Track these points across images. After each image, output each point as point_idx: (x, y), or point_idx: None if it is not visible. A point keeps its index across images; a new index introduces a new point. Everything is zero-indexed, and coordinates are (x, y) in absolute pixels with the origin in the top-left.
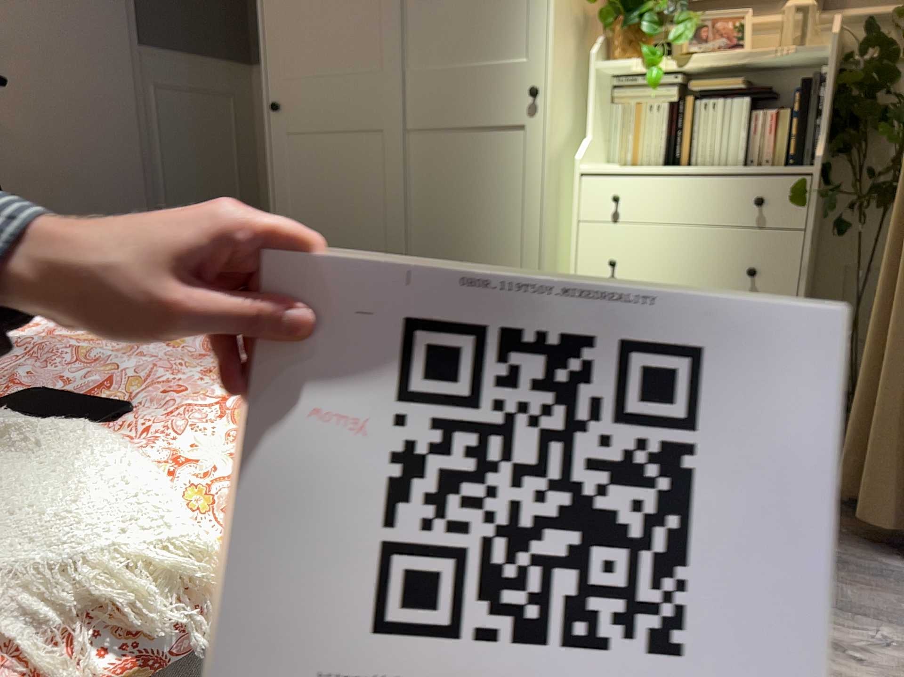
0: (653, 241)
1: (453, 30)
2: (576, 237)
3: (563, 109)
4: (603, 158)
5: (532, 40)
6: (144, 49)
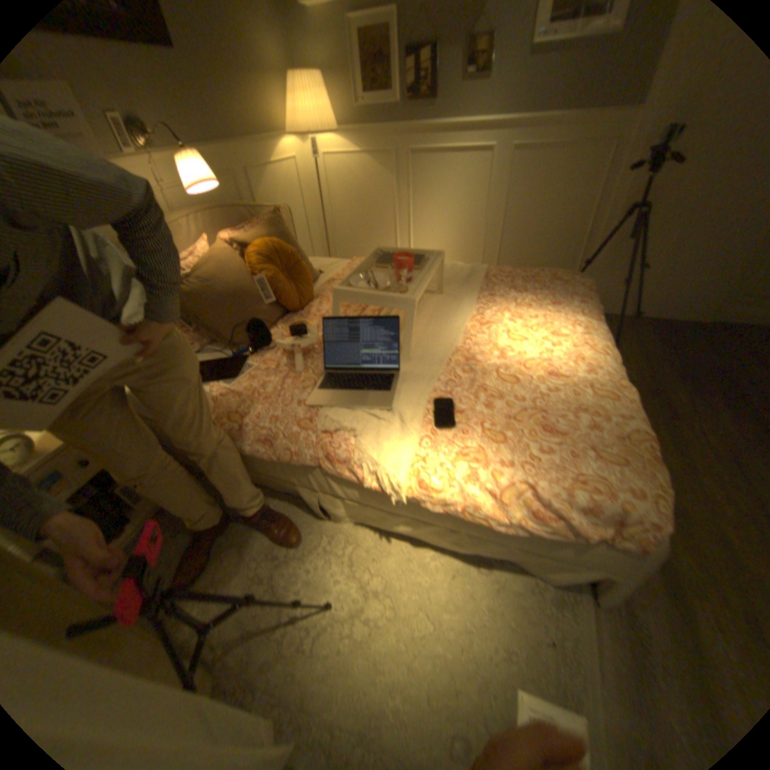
0: None
1: None
2: None
3: None
4: None
5: None
6: None
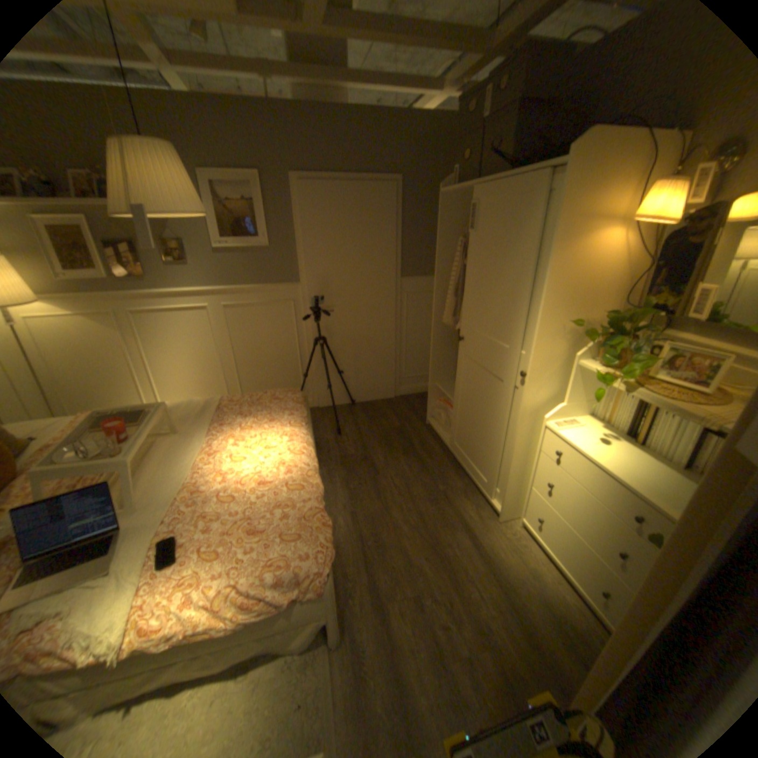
0: (575, 490)
1: (499, 318)
2: (538, 457)
3: (546, 385)
4: (586, 411)
5: (530, 344)
6: (402, 278)
